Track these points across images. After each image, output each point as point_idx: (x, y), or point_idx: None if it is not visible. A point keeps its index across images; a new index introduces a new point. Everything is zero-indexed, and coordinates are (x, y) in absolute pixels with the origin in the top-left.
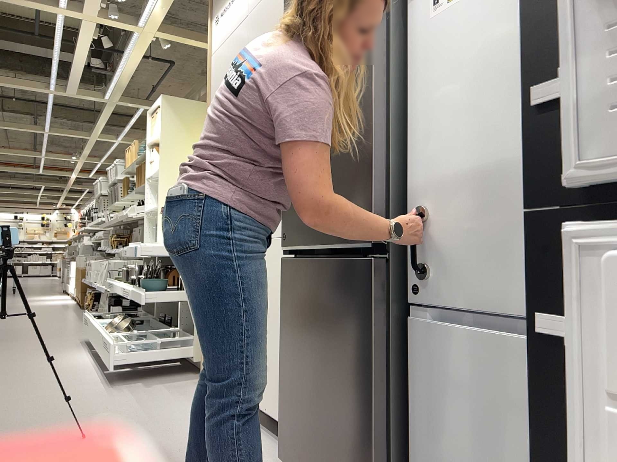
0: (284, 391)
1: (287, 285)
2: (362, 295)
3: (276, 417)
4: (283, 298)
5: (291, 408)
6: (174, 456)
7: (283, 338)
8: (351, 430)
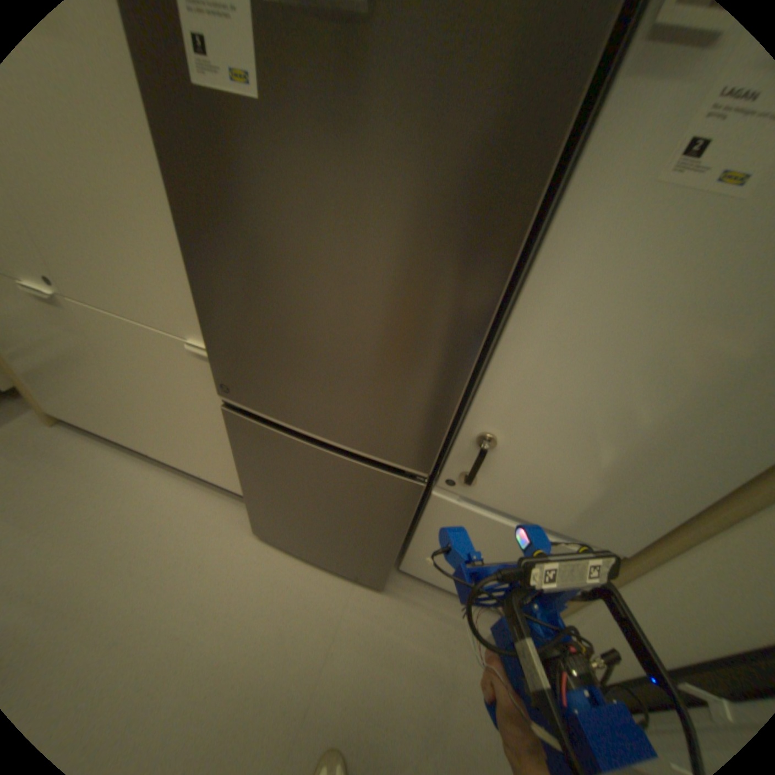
0: (251, 501)
1: (242, 437)
2: (394, 498)
3: (217, 483)
4: (236, 444)
5: (263, 511)
6: (126, 580)
7: (243, 473)
8: (361, 551)
